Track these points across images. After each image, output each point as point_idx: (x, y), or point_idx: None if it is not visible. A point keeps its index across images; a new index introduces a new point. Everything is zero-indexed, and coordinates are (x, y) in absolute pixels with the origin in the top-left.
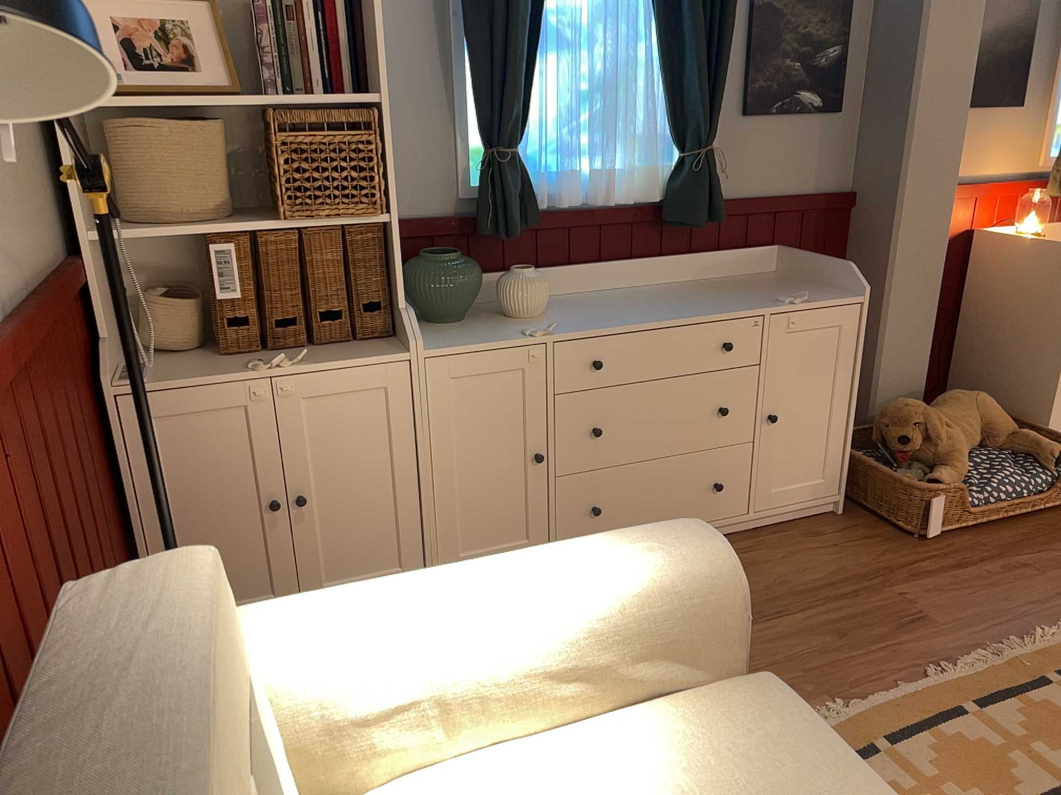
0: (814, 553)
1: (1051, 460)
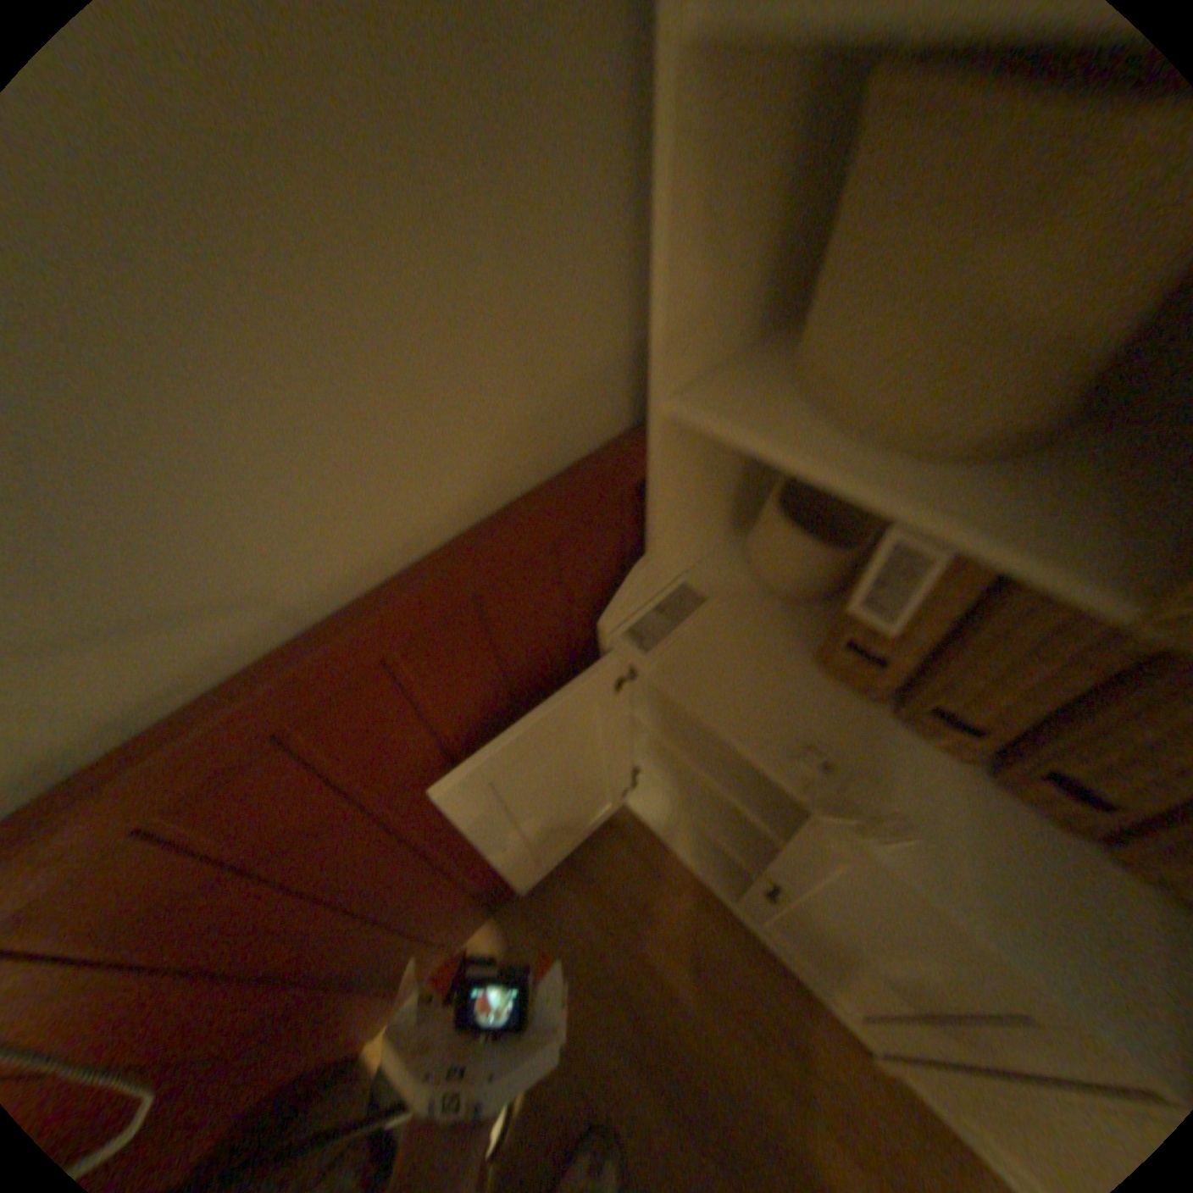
0: None
1: None
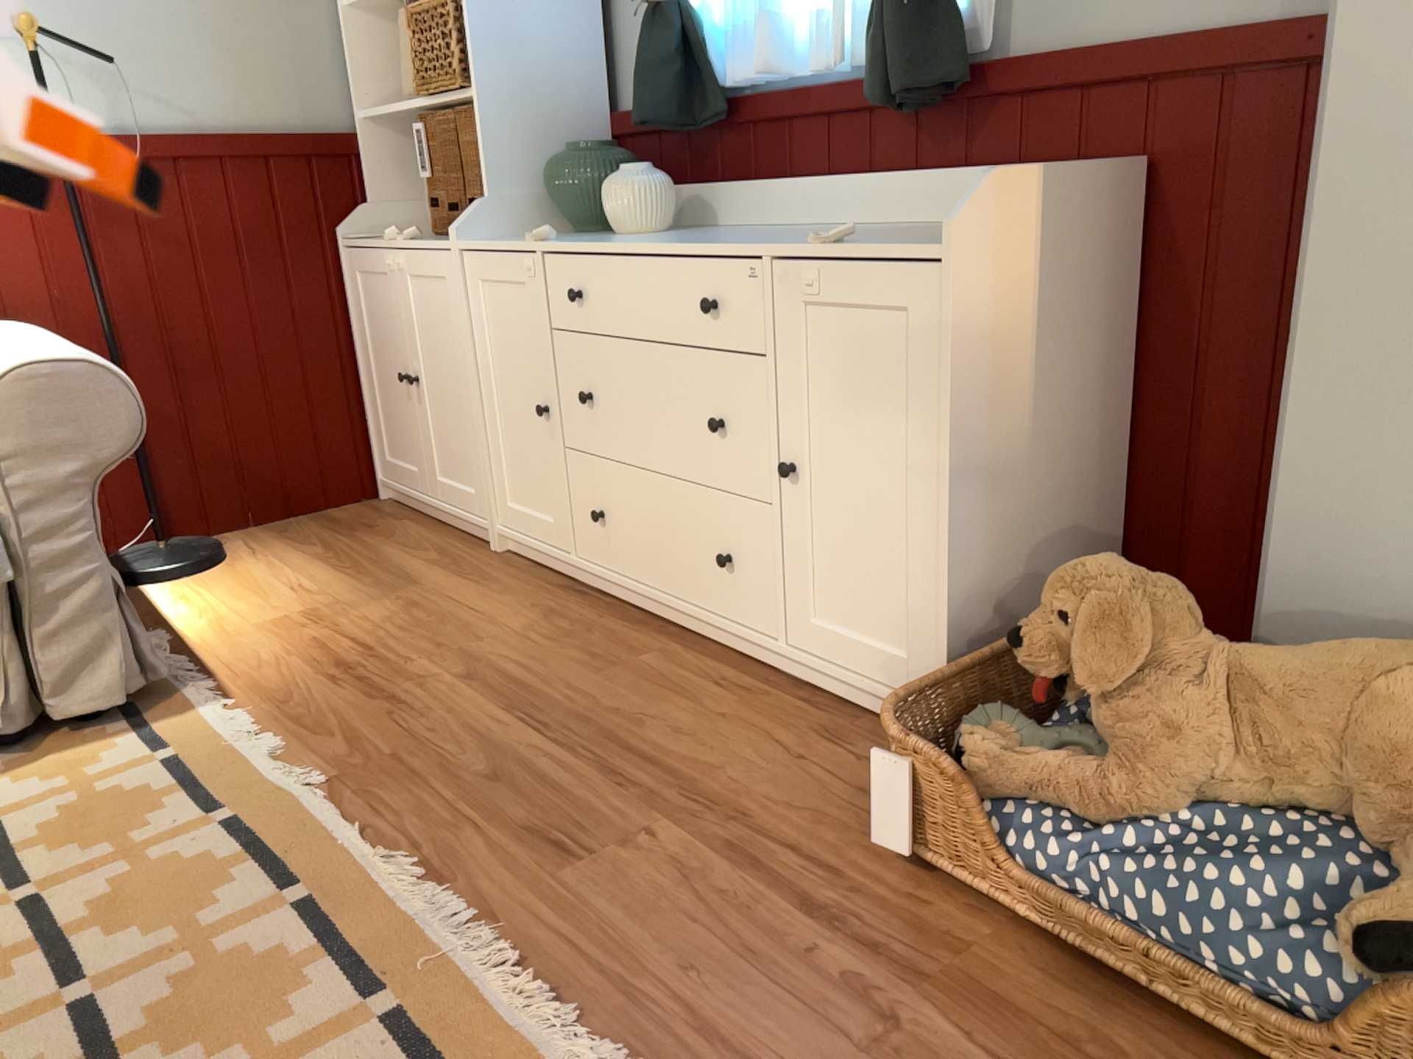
0: (754, 740)
1: (1355, 932)
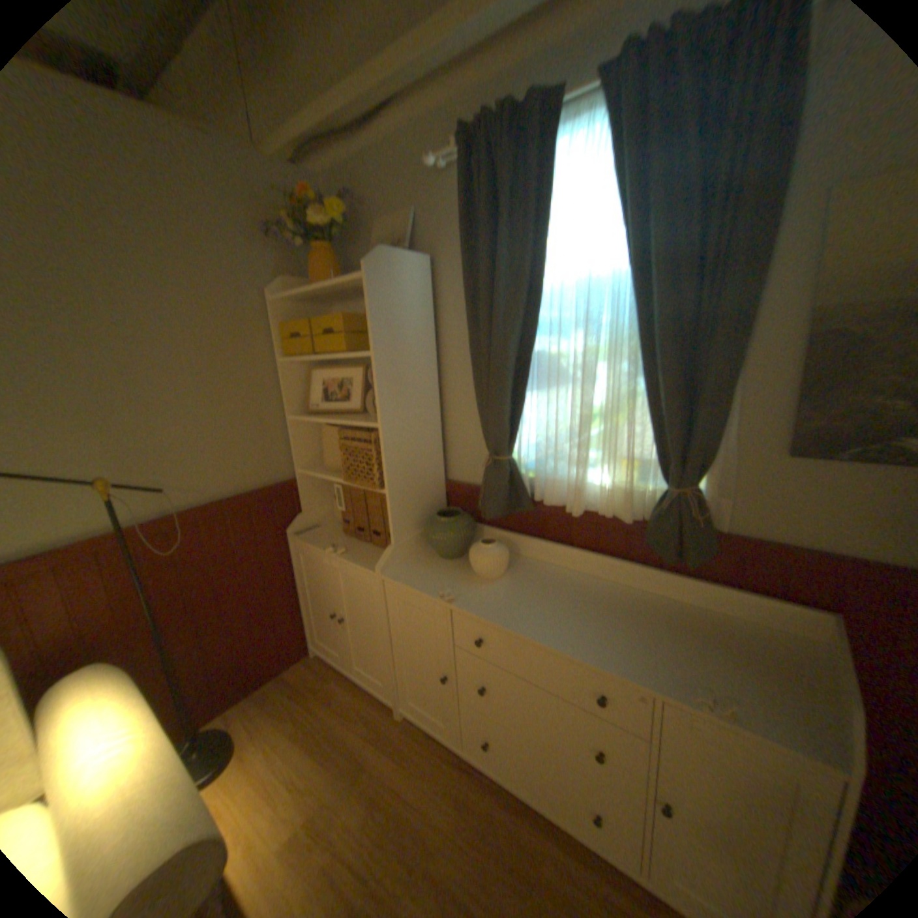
0: None
1: None
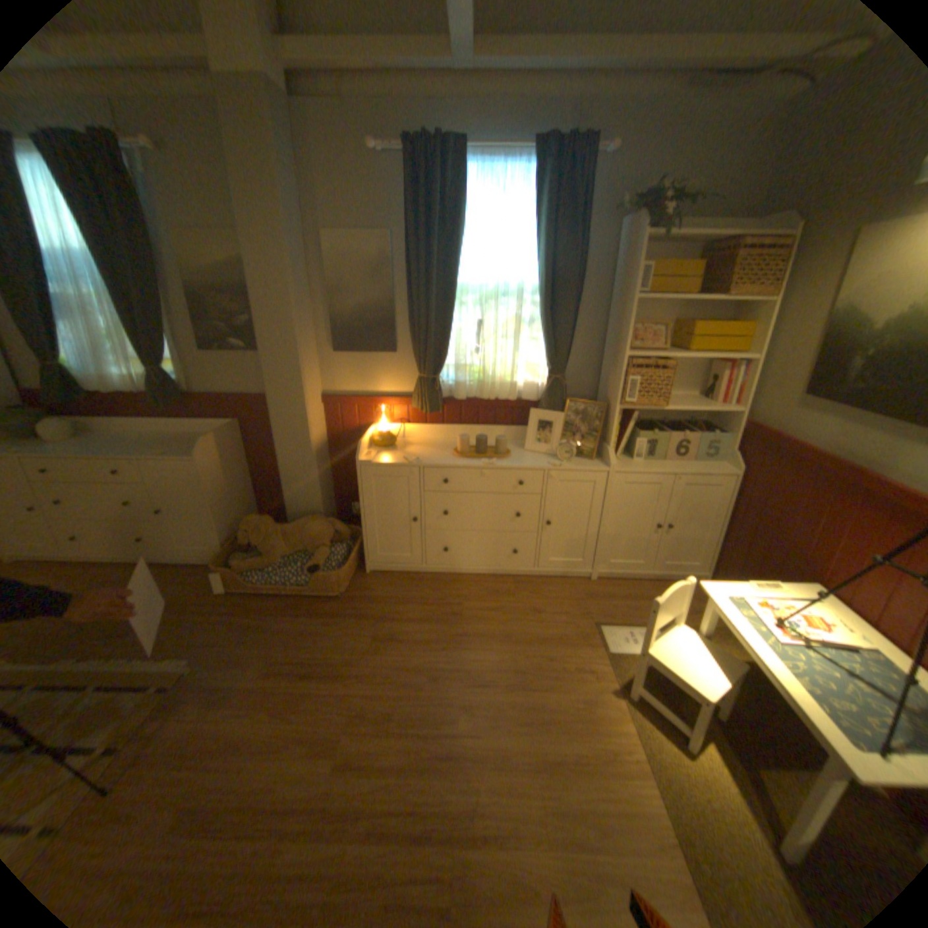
0: (168, 586)
1: (306, 570)
